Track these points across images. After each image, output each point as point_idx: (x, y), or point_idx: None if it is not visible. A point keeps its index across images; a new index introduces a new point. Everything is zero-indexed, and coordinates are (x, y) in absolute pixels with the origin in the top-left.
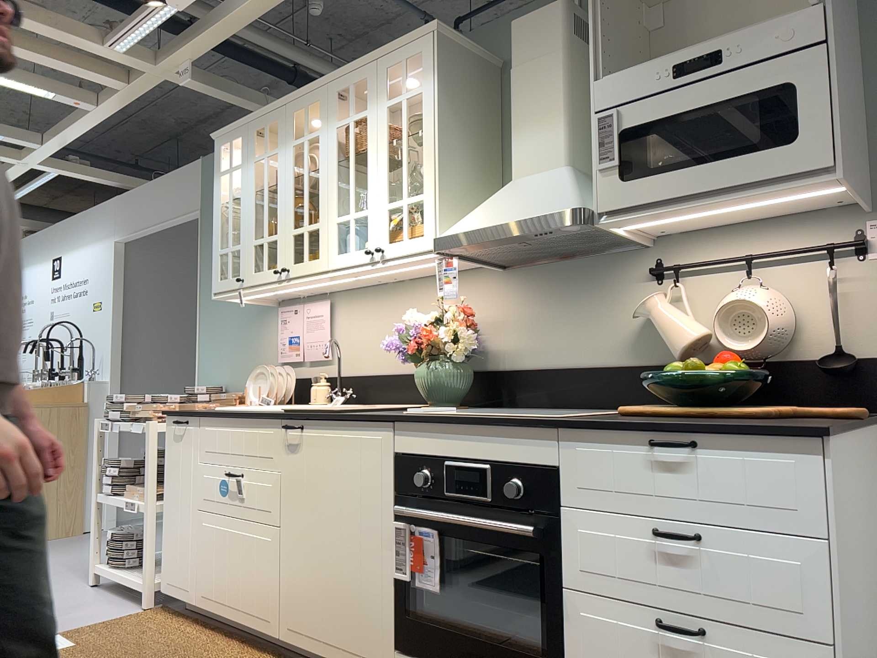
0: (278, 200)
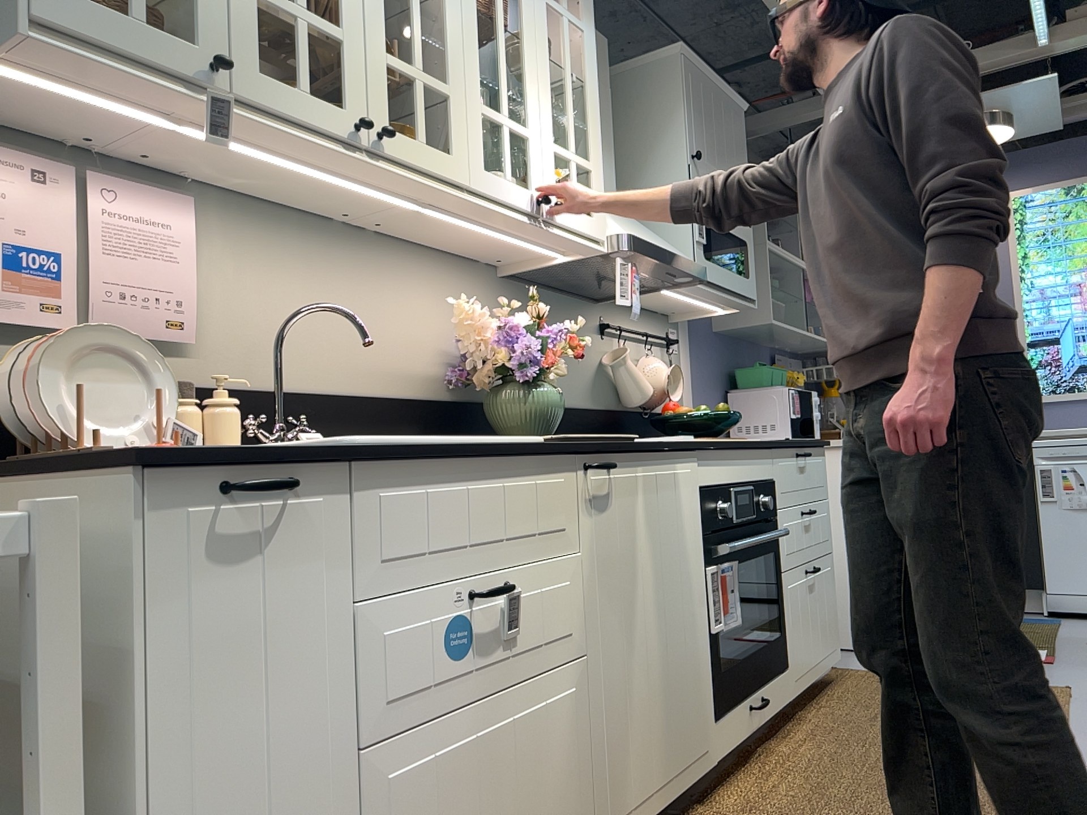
0: None
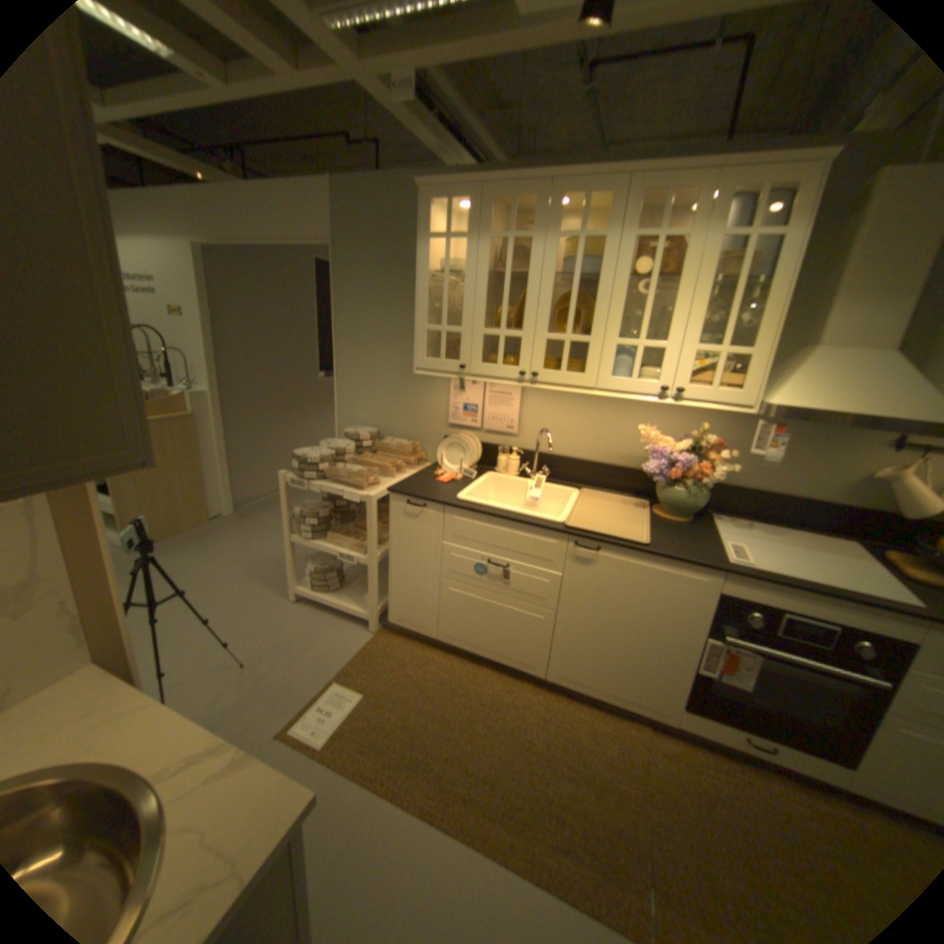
0: (526, 294)
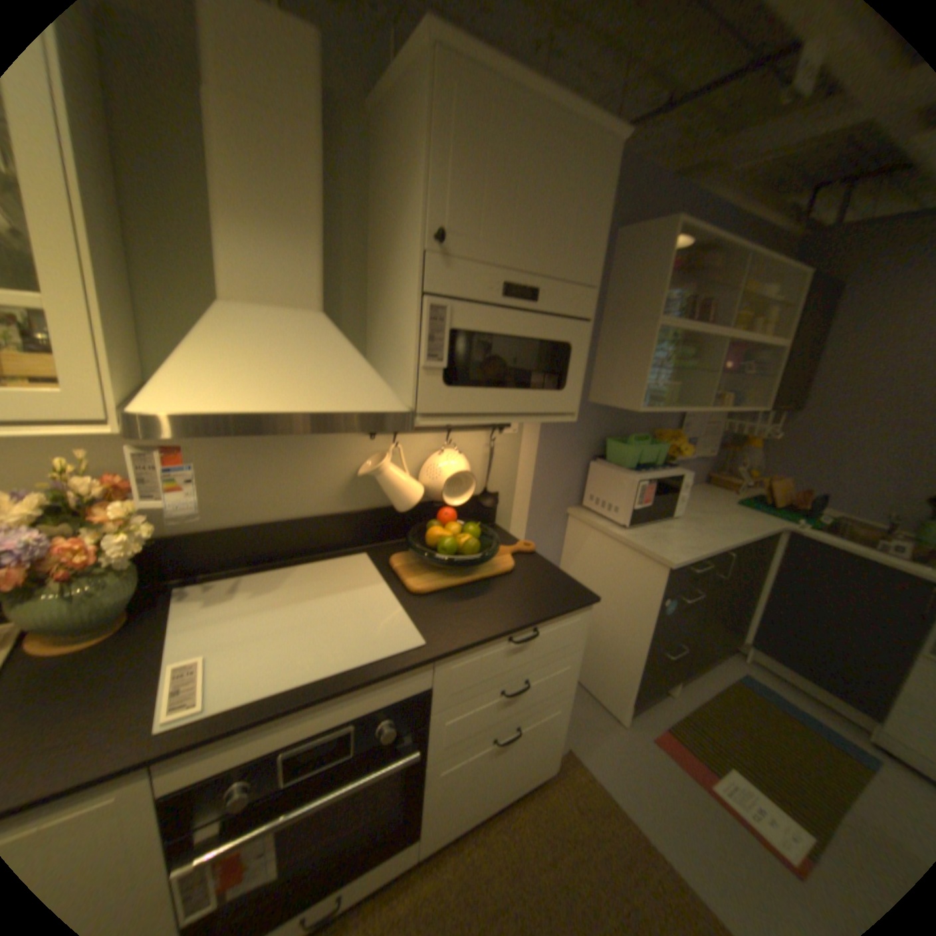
0: None
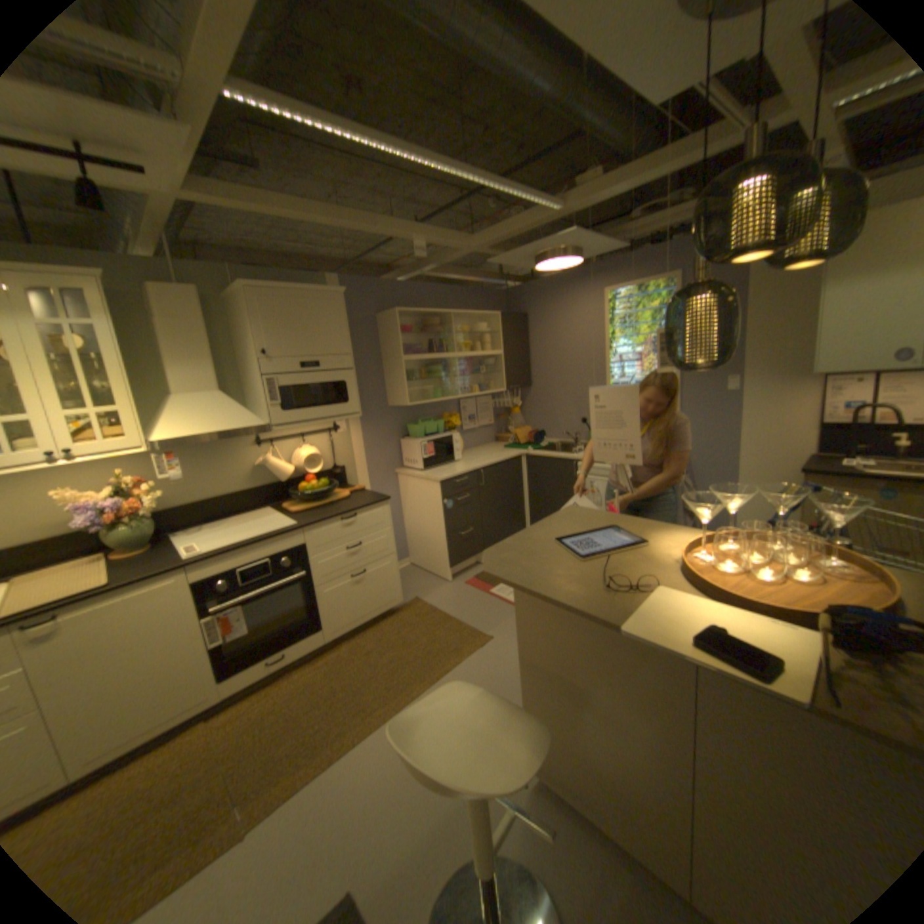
0: None
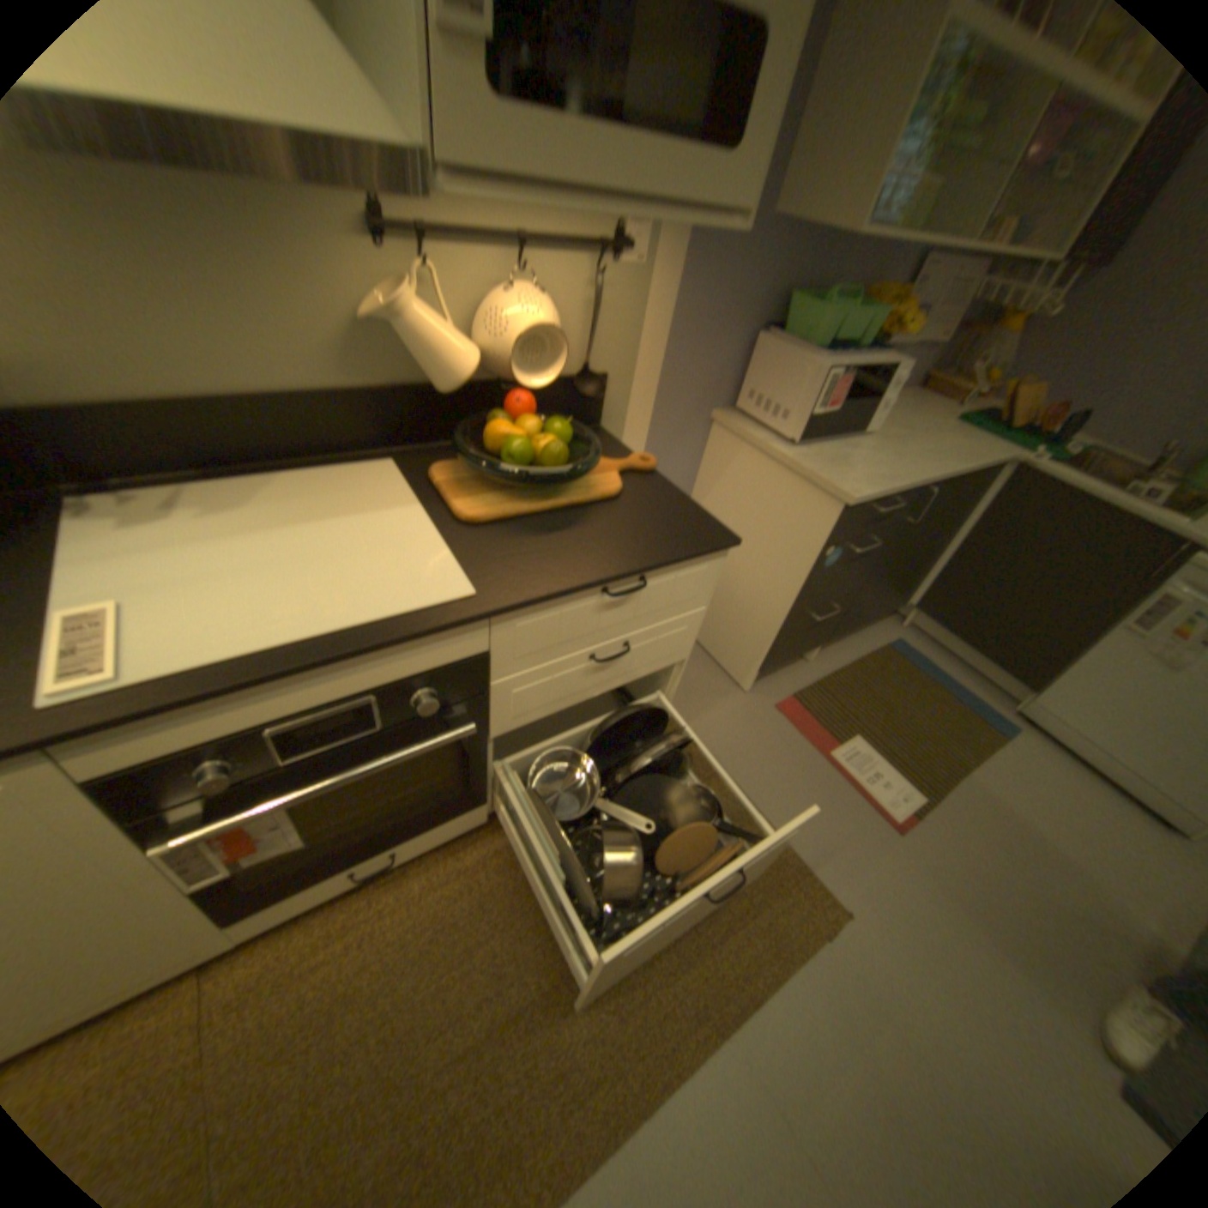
0: None
